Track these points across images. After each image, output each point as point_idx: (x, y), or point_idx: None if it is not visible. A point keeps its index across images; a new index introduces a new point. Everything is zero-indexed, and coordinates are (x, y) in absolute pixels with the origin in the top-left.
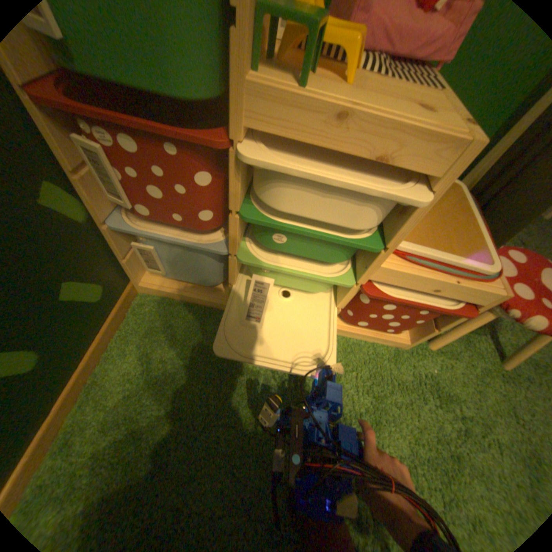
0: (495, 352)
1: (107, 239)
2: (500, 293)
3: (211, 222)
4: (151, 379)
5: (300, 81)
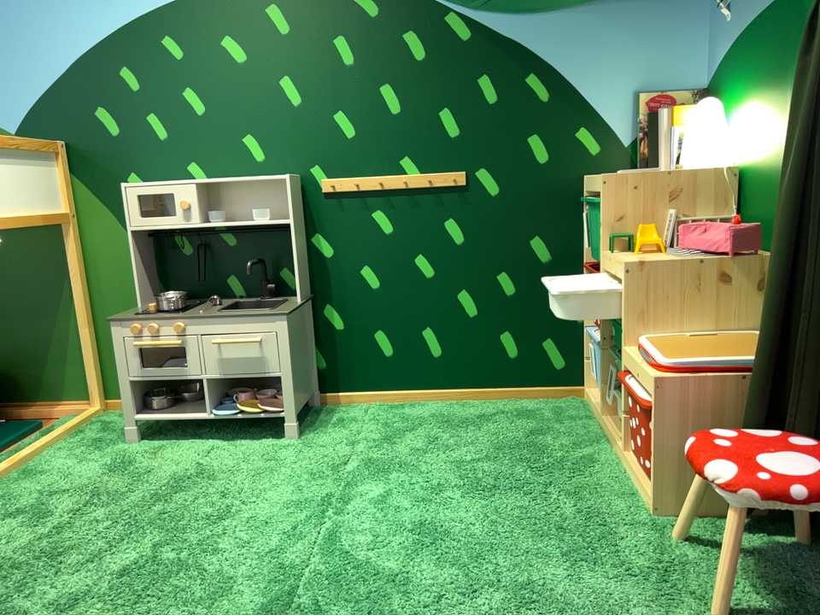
0: (744, 613)
1: (582, 339)
2: (653, 377)
3: (602, 324)
4: (526, 413)
5: (613, 252)
